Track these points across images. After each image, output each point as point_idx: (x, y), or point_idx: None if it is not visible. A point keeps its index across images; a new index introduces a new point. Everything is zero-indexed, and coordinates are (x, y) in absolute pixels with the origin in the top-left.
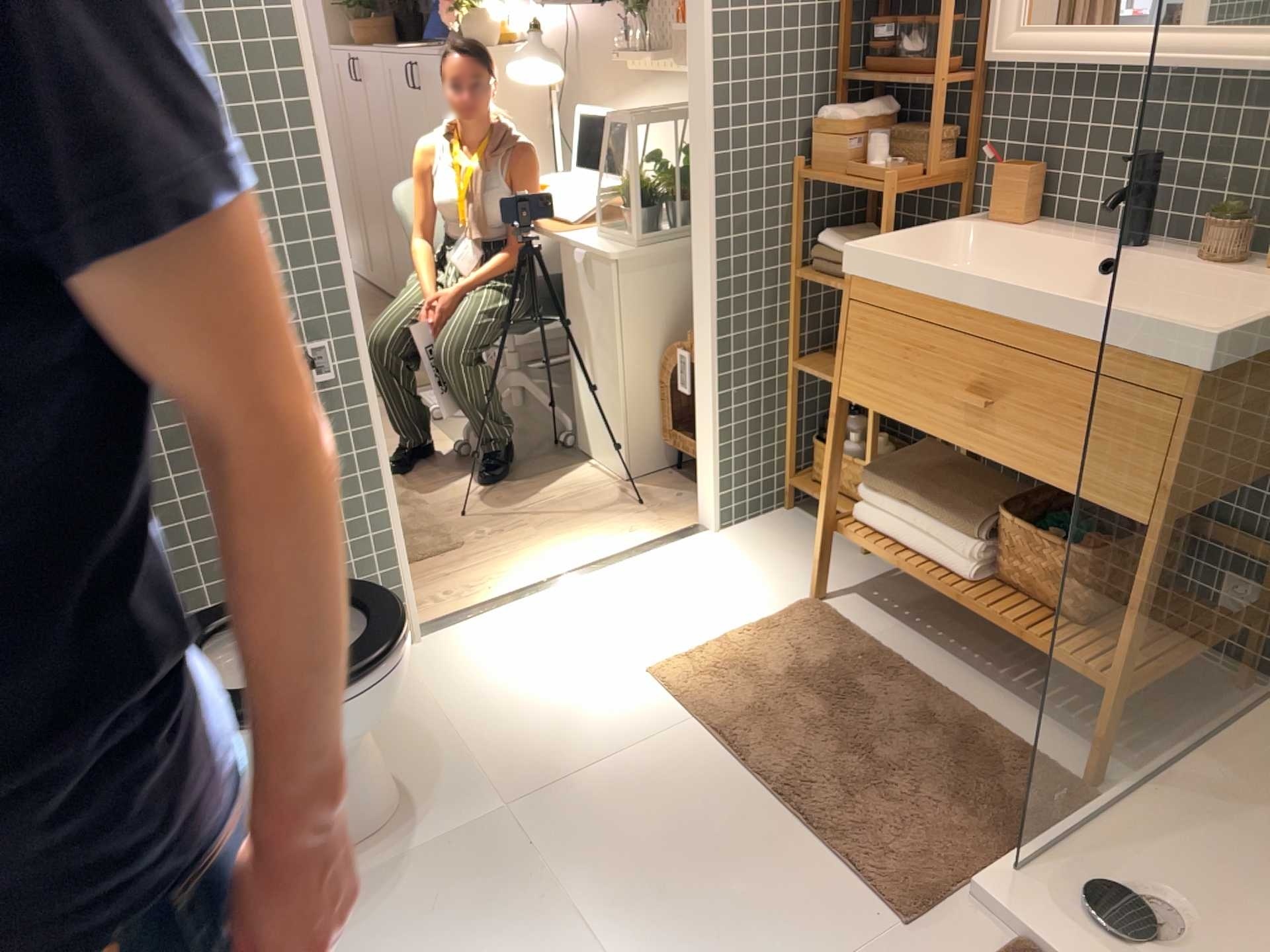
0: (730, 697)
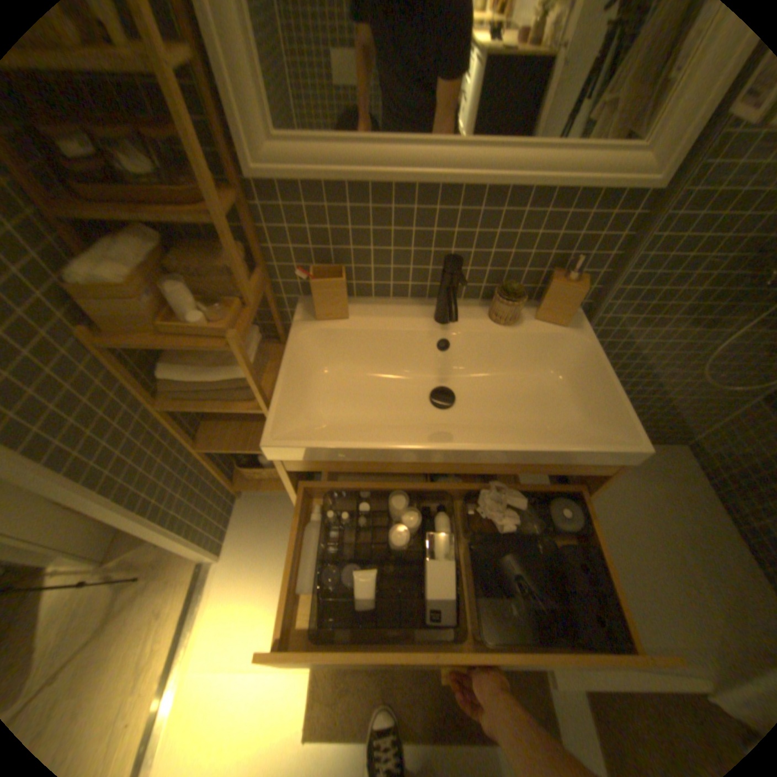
0: (364, 698)
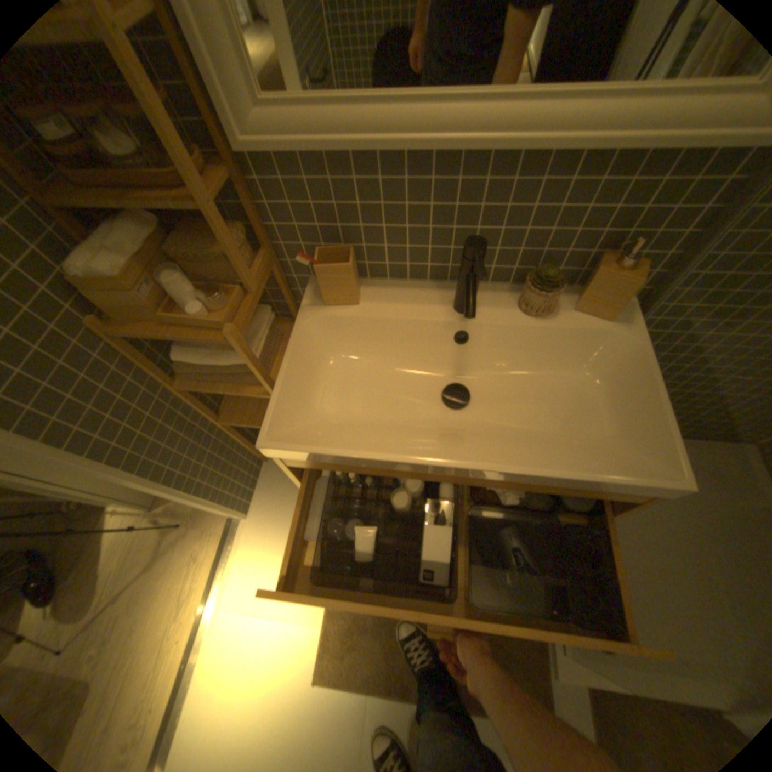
0: (368, 657)
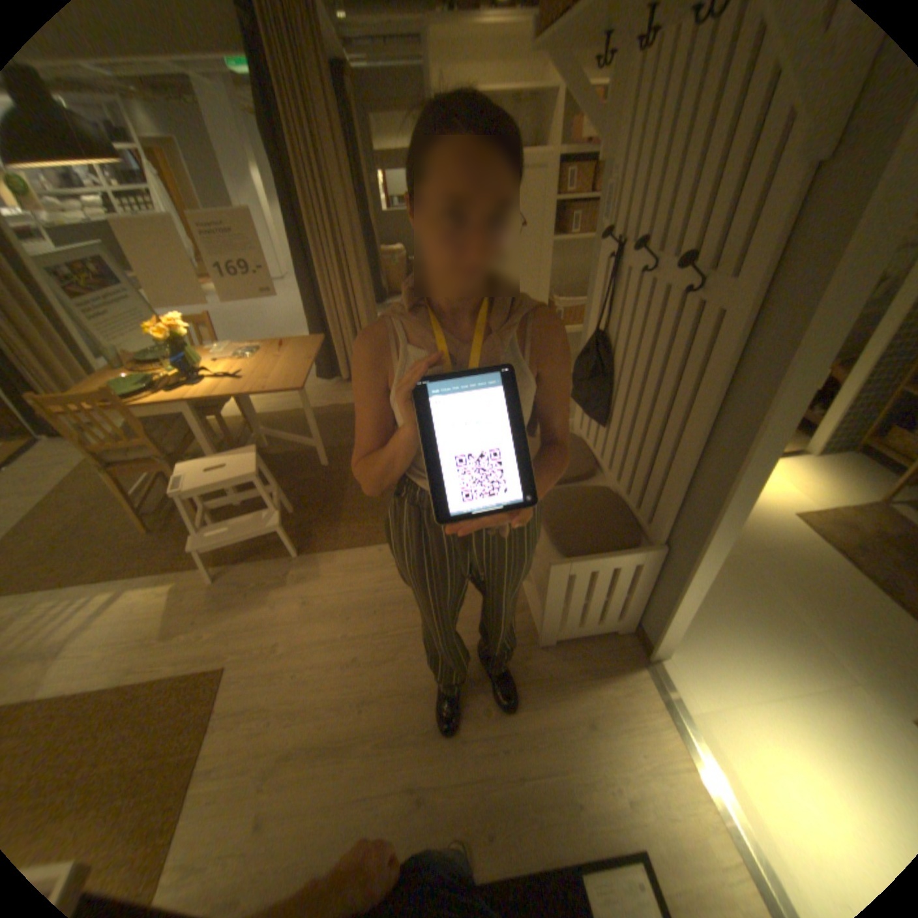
0: (844, 537)
